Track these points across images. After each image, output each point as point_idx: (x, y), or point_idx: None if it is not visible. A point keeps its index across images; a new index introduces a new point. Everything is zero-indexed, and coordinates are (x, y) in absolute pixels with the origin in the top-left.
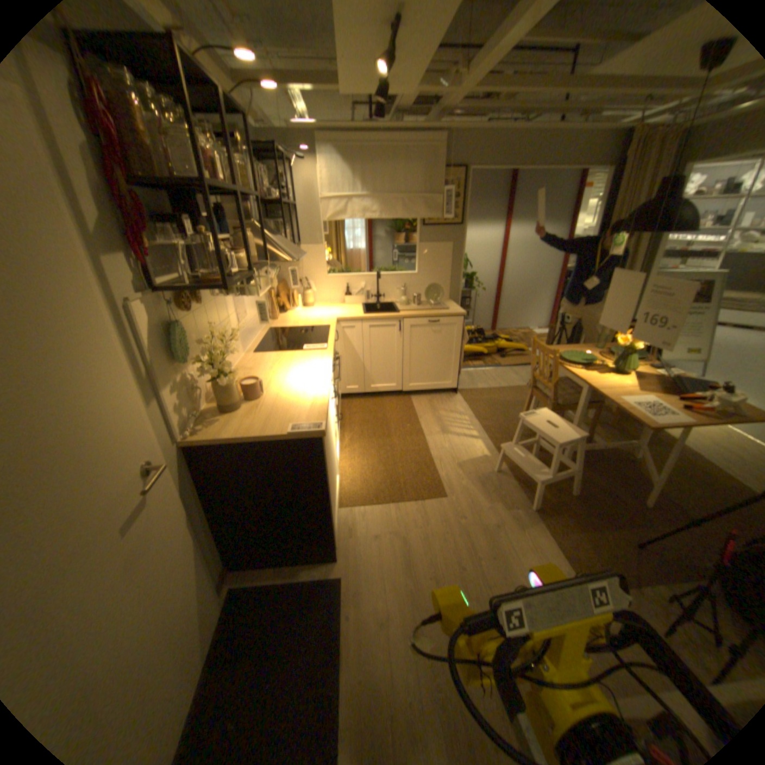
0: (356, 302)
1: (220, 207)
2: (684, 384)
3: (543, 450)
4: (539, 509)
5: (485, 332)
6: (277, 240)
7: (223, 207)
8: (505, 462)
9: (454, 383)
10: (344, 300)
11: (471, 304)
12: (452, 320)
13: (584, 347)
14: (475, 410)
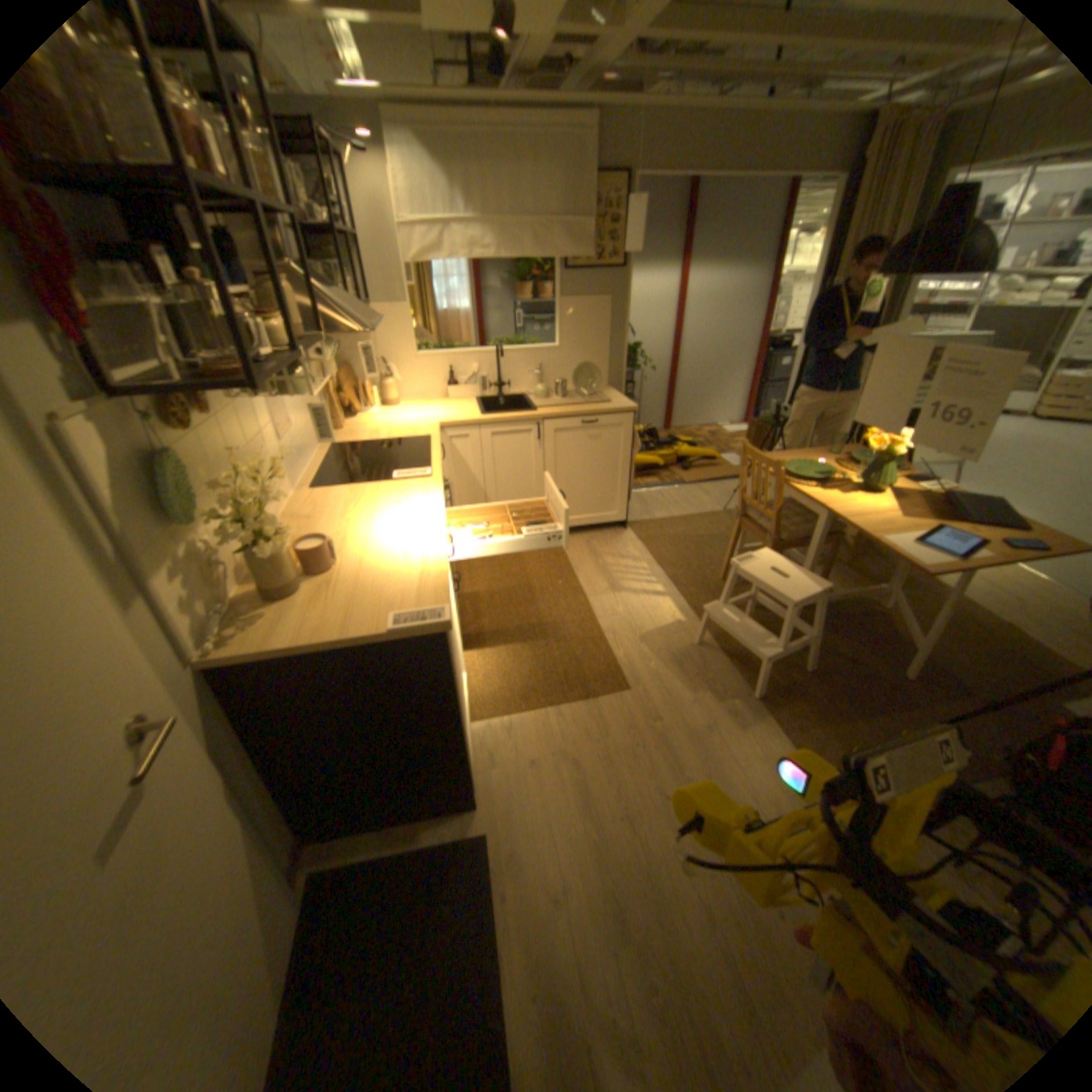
0: (466, 397)
1: (224, 235)
2: (958, 504)
3: (759, 608)
4: (762, 697)
5: (654, 434)
6: (333, 296)
7: (230, 235)
8: (707, 629)
9: (621, 514)
10: (446, 394)
11: (634, 393)
12: (613, 419)
13: (811, 454)
14: (655, 553)
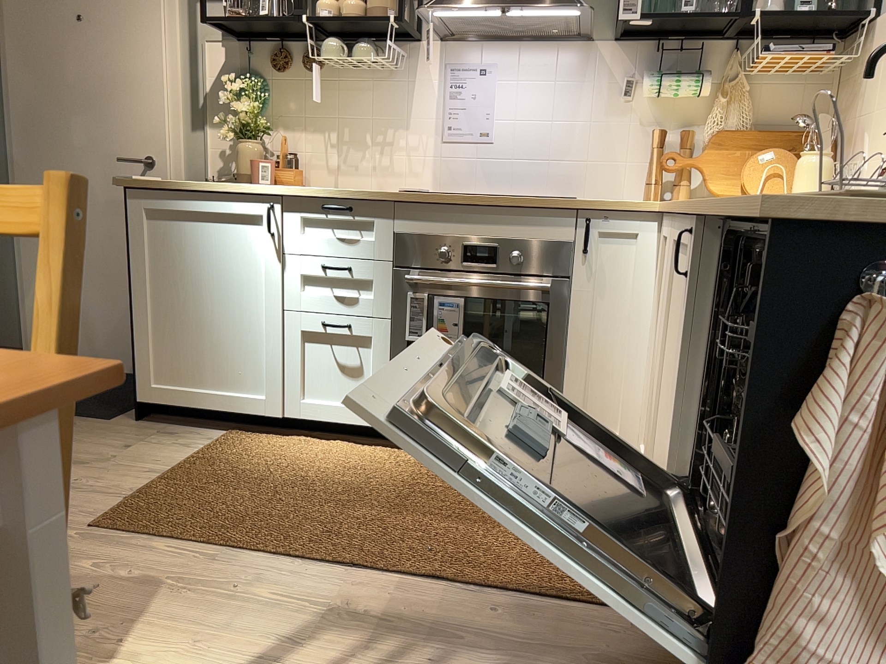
0: None
1: None
2: None
3: None
4: None
5: None
6: None
7: None
8: None
9: None
10: None
11: None
12: None
13: None
14: None
